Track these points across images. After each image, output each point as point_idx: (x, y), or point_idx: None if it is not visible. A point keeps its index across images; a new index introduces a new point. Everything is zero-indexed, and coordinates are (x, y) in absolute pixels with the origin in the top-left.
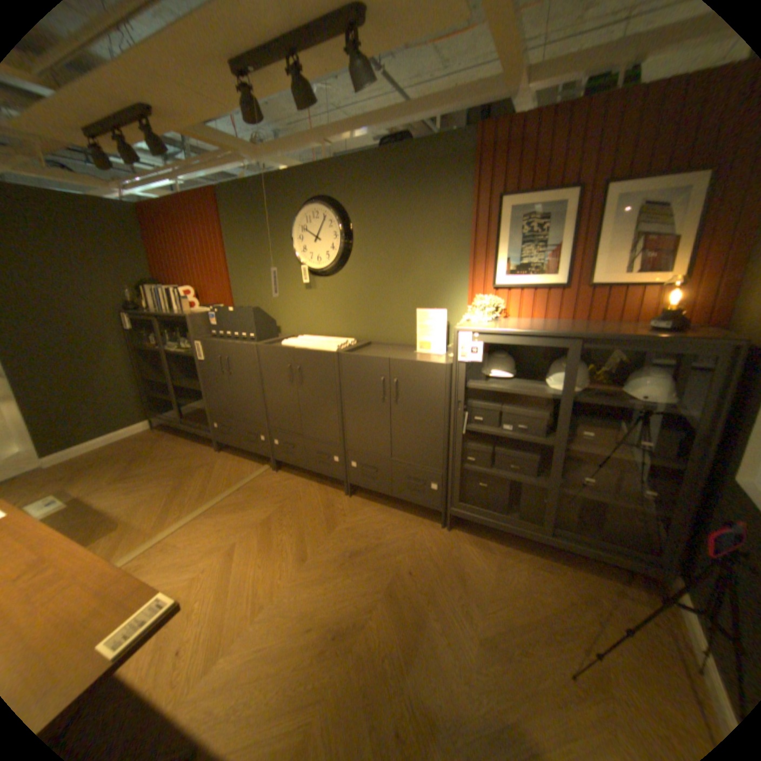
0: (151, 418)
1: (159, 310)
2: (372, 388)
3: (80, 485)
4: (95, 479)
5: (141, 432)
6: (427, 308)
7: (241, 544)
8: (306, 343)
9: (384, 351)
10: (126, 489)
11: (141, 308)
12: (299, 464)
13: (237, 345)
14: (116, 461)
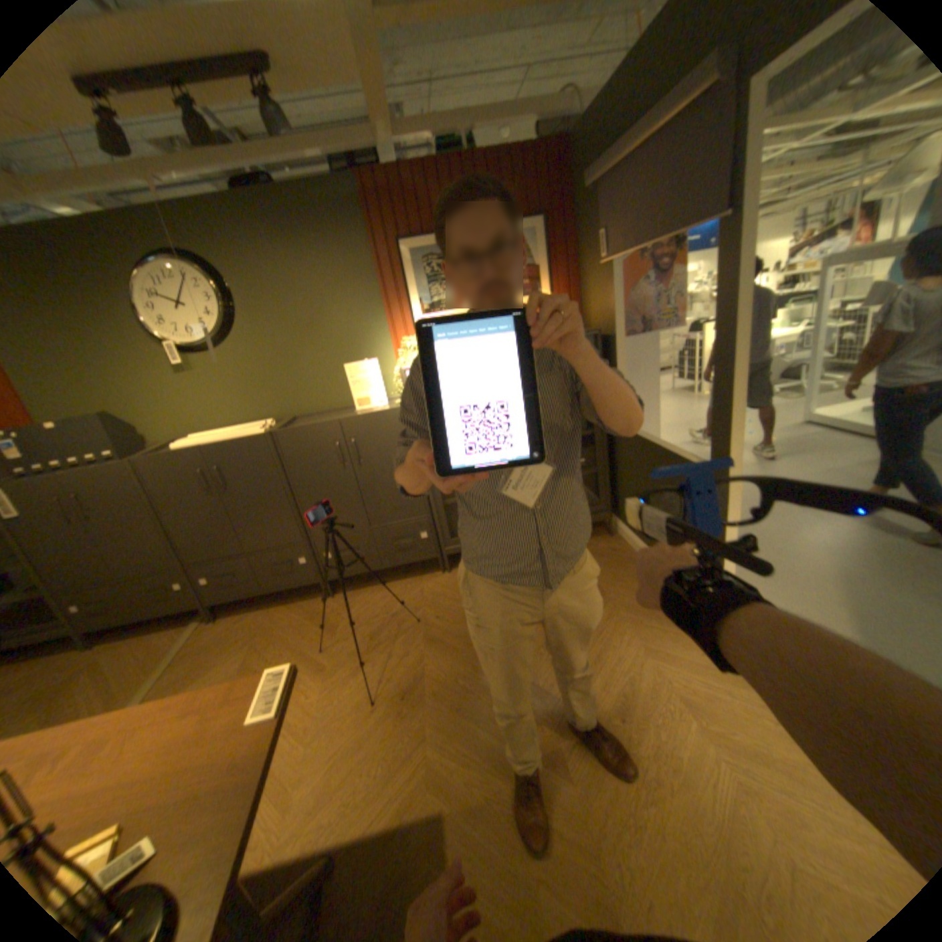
0: None
1: None
2: (328, 459)
3: None
4: None
5: None
6: (354, 363)
7: None
8: (212, 438)
9: (320, 420)
10: None
11: None
12: (250, 594)
13: (93, 471)
14: None
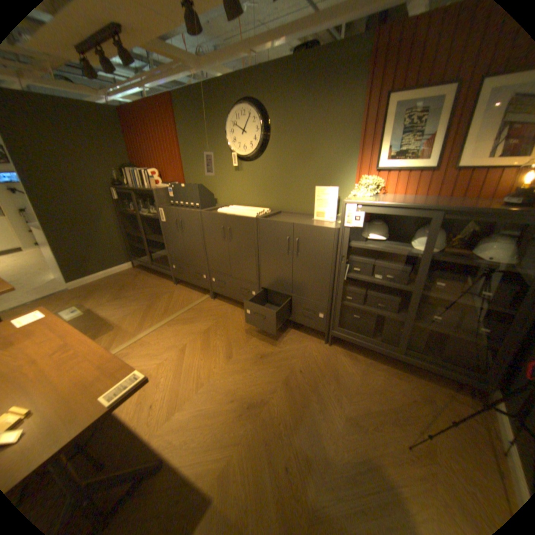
0: (133, 260)
1: (135, 186)
2: (280, 245)
3: (90, 301)
4: (99, 298)
5: (127, 269)
6: (324, 186)
7: (190, 345)
8: (235, 211)
9: (290, 218)
10: (118, 305)
11: (123, 184)
12: (228, 296)
13: (187, 211)
14: (112, 287)
